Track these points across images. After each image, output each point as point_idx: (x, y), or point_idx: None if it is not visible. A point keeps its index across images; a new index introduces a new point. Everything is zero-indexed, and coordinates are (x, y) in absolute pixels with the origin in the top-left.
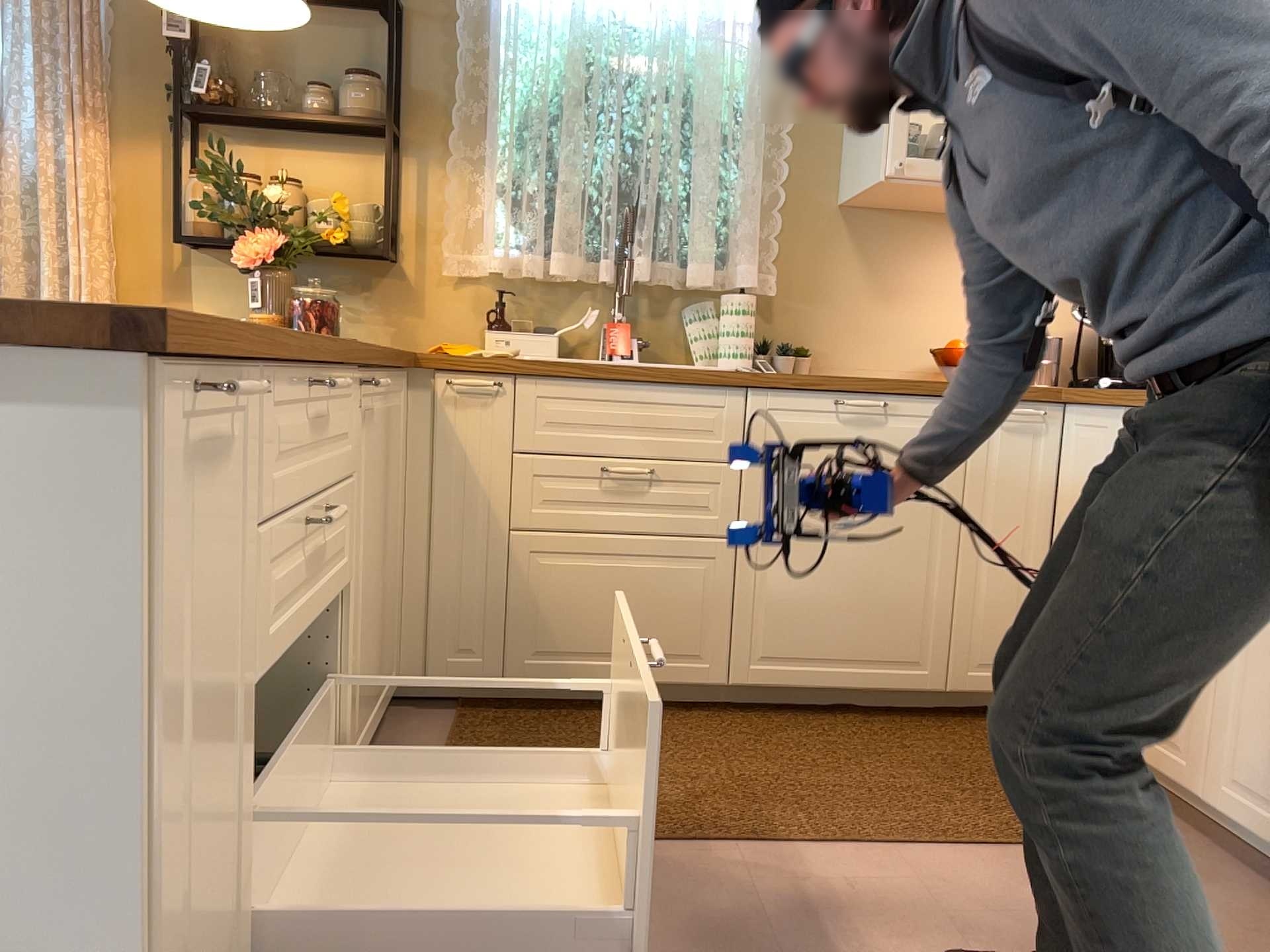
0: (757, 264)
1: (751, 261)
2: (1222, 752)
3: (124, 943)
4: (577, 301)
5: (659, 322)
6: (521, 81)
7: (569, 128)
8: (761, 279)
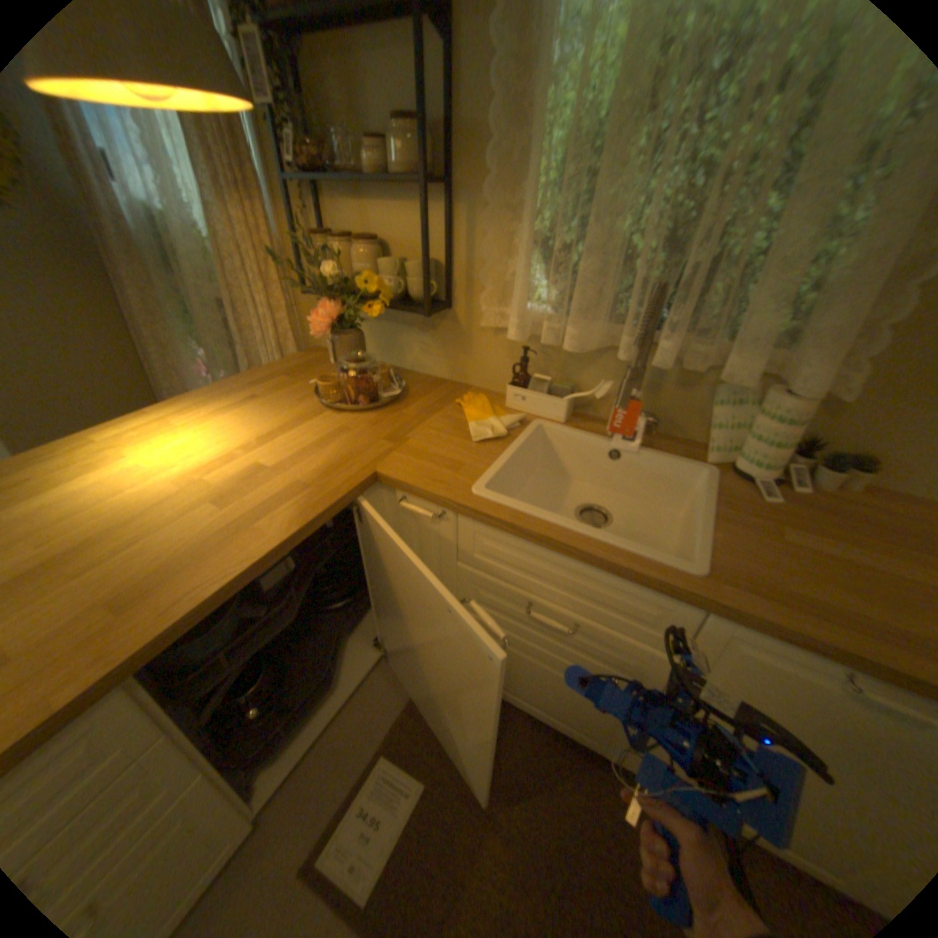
0: (845, 350)
1: (835, 353)
2: None
3: None
4: (602, 362)
5: (686, 395)
6: (572, 89)
7: (611, 165)
8: (843, 375)
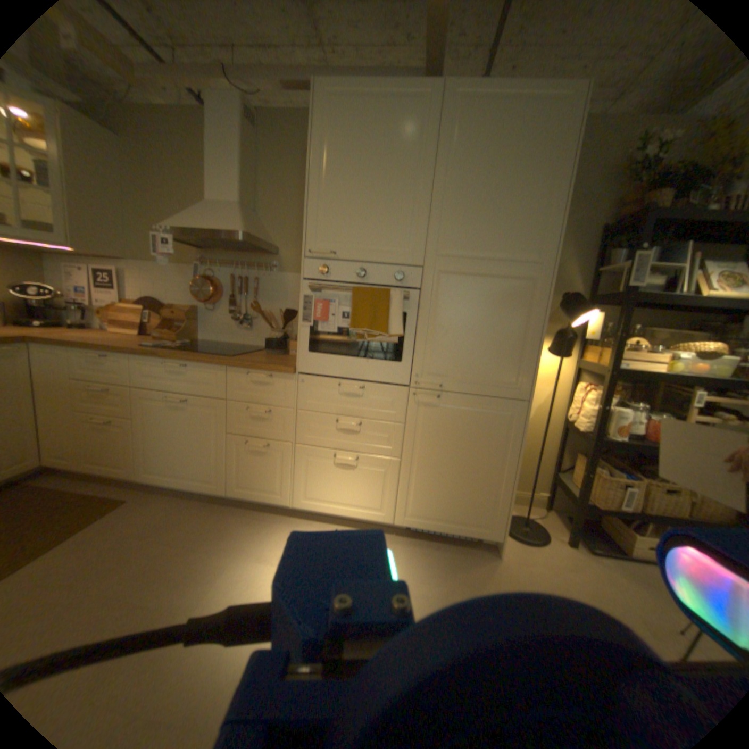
0: None
1: None
2: (137, 464)
3: None
4: None
5: None
6: None
7: None
8: None
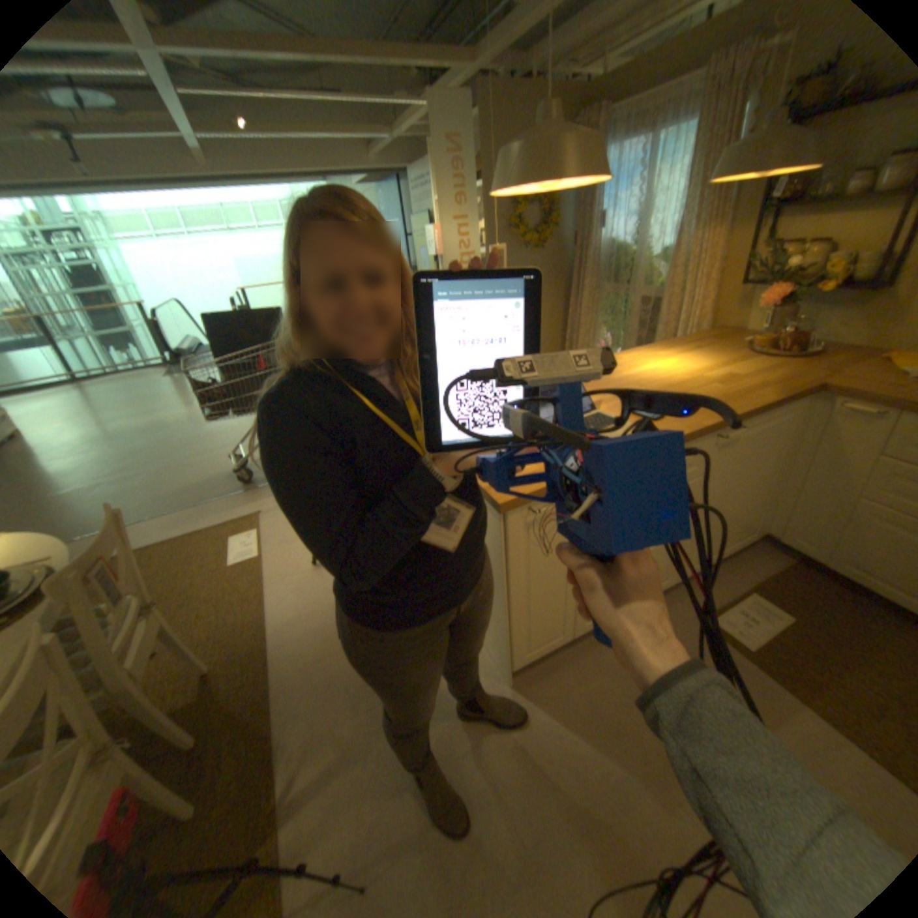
0: None
1: None
2: None
3: (510, 626)
4: None
5: None
6: None
7: None
8: None
